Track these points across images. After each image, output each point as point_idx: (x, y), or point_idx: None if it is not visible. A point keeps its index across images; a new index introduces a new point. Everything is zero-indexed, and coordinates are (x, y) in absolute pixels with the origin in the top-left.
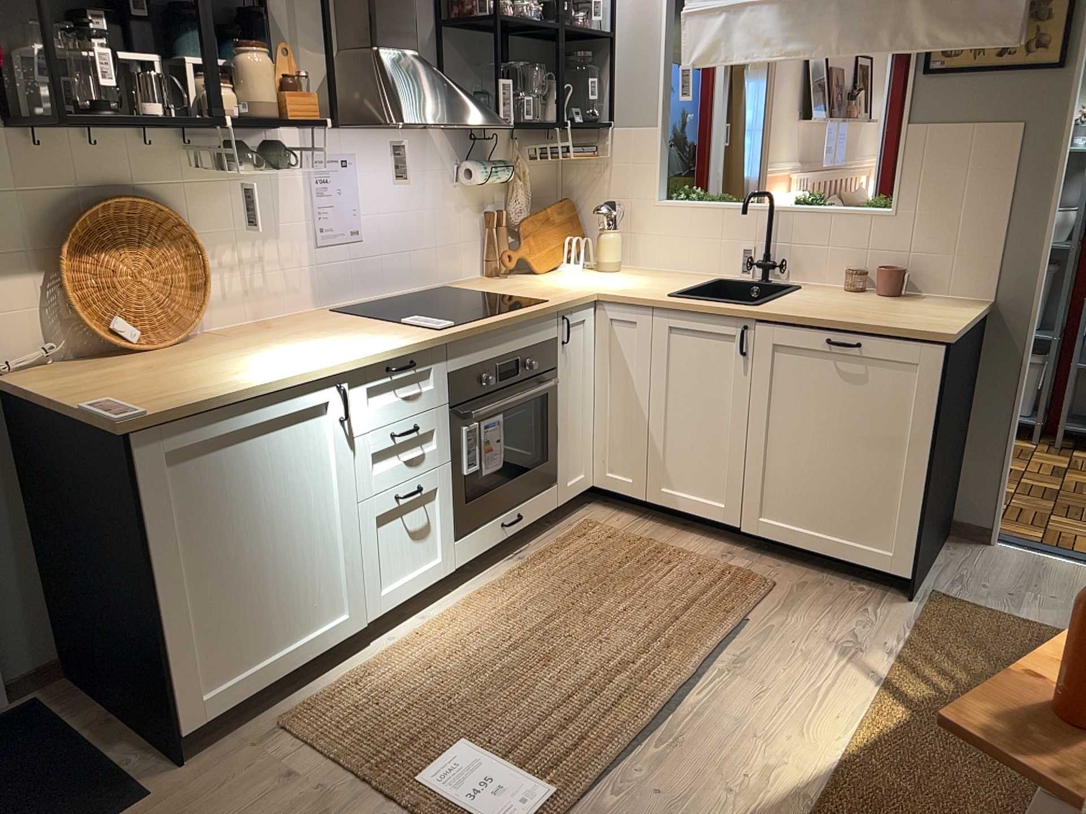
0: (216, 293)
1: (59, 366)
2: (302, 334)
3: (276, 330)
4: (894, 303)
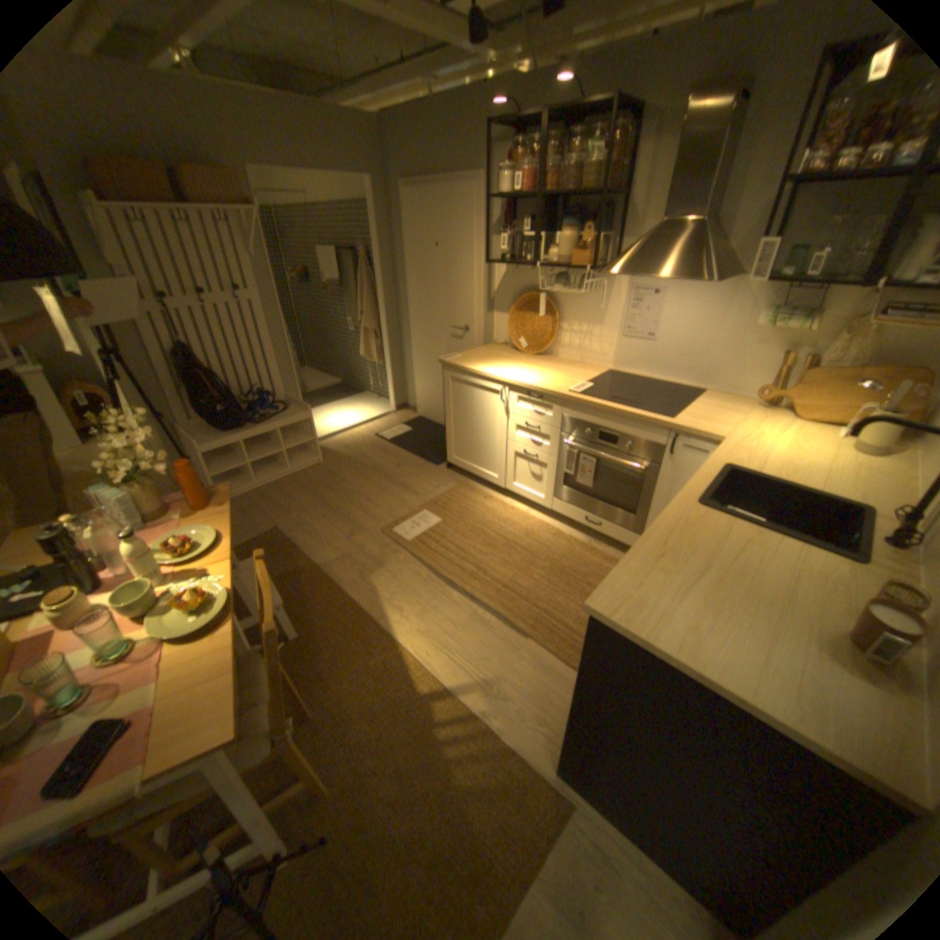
0: (566, 342)
1: (503, 347)
2: (557, 369)
3: (565, 365)
4: (791, 627)
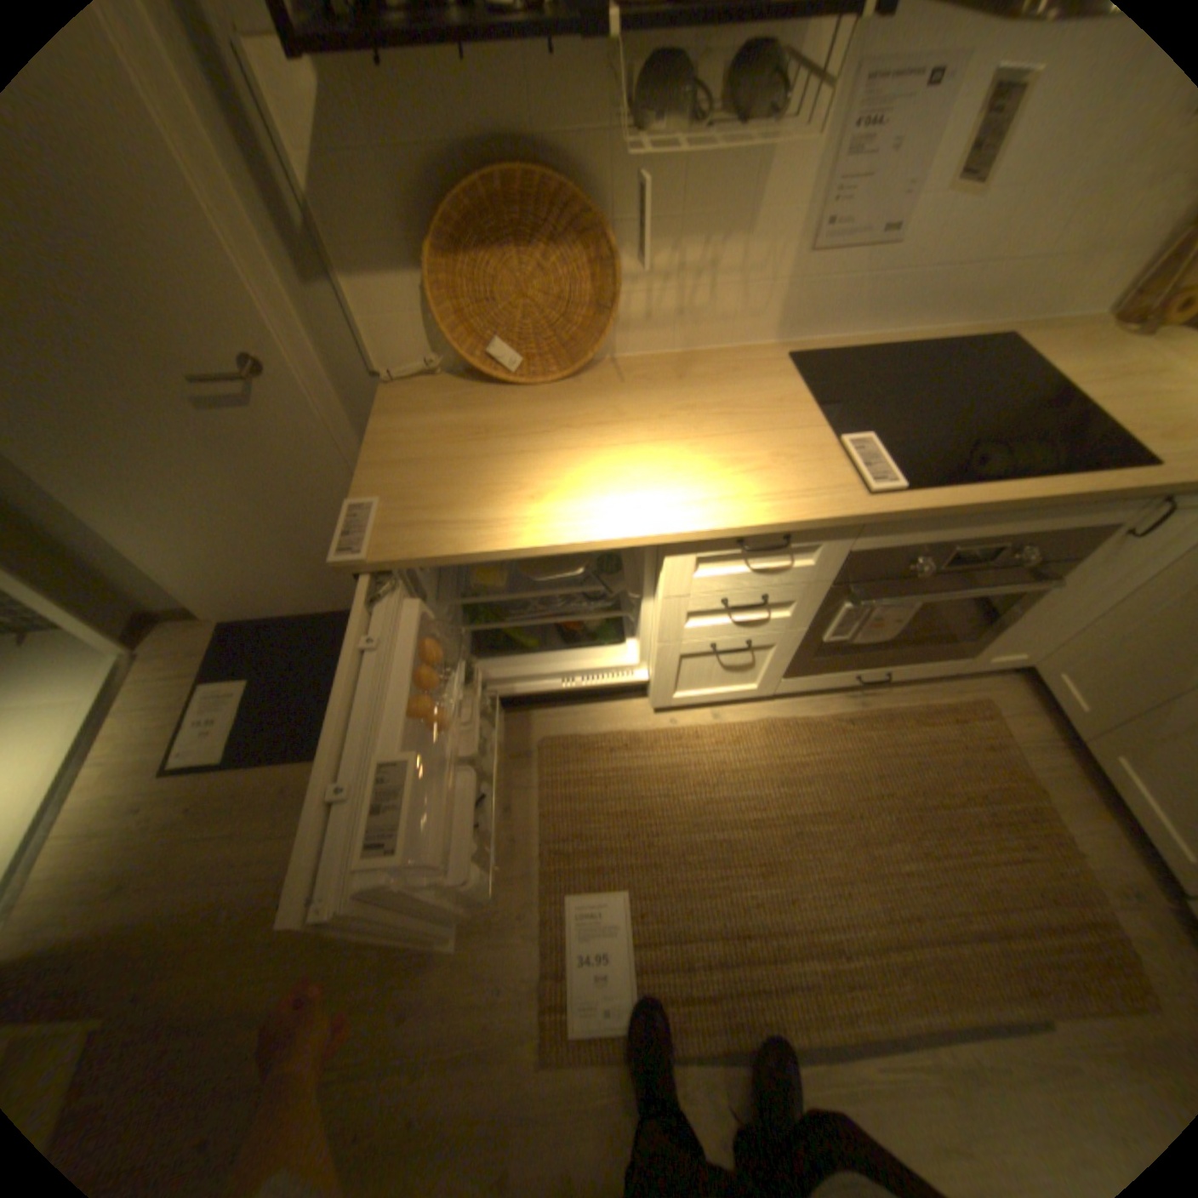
0: (637, 306)
1: (434, 381)
2: (698, 408)
3: (684, 381)
4: None
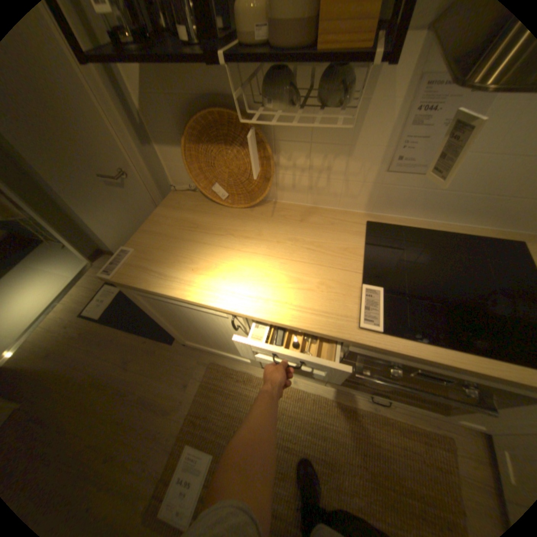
0: (288, 180)
1: (191, 195)
2: (298, 242)
3: (302, 224)
4: None
